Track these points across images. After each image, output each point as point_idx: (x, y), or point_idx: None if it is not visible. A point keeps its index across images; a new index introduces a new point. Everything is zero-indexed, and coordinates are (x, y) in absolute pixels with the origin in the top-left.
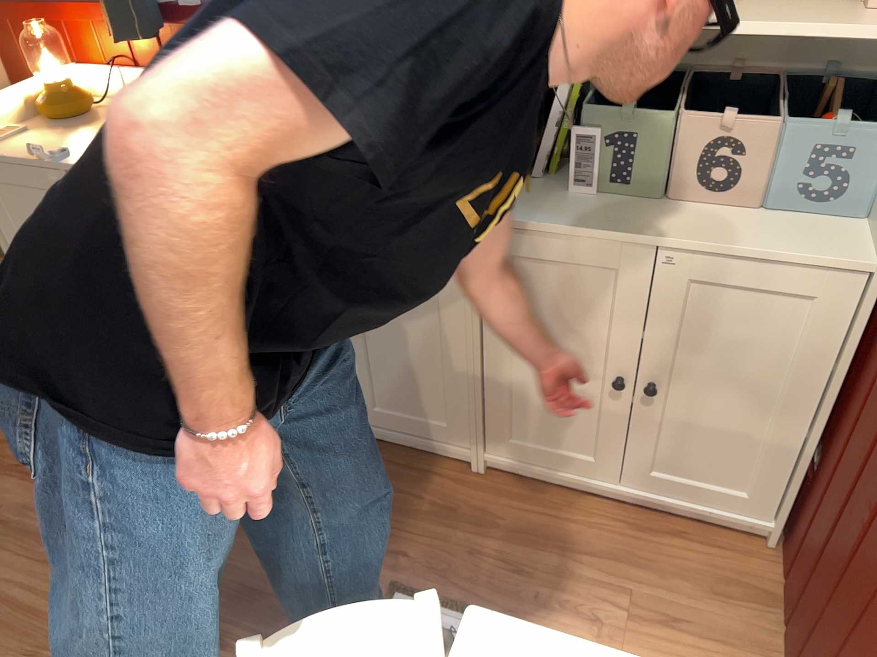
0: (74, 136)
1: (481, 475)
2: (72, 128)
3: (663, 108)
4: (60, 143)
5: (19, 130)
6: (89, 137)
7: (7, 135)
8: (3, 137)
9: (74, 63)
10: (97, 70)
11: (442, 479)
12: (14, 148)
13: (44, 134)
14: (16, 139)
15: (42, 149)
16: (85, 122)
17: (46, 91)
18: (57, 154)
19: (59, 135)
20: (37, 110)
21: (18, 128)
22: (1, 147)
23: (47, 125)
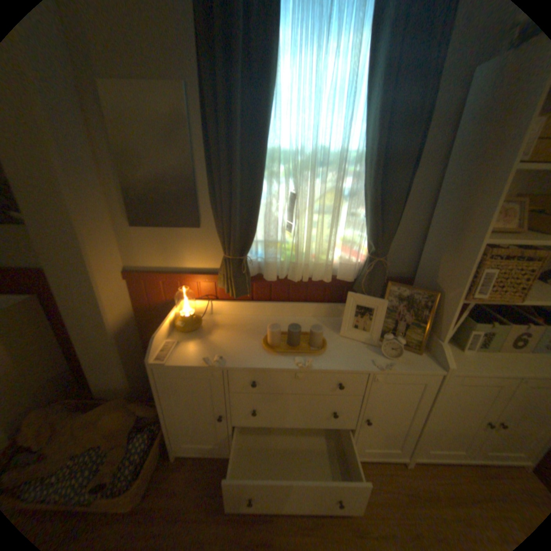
0: (209, 344)
1: (411, 470)
2: (202, 338)
3: (502, 324)
4: (207, 351)
5: (175, 344)
6: (219, 344)
7: (172, 349)
8: (169, 350)
9: (193, 303)
10: (199, 303)
11: (398, 478)
12: (184, 358)
13: (190, 344)
14: (178, 351)
15: (207, 358)
16: (204, 332)
17: (184, 320)
18: (220, 362)
19: (200, 344)
20: (178, 330)
21: (173, 343)
22: (174, 358)
23: (185, 338)
